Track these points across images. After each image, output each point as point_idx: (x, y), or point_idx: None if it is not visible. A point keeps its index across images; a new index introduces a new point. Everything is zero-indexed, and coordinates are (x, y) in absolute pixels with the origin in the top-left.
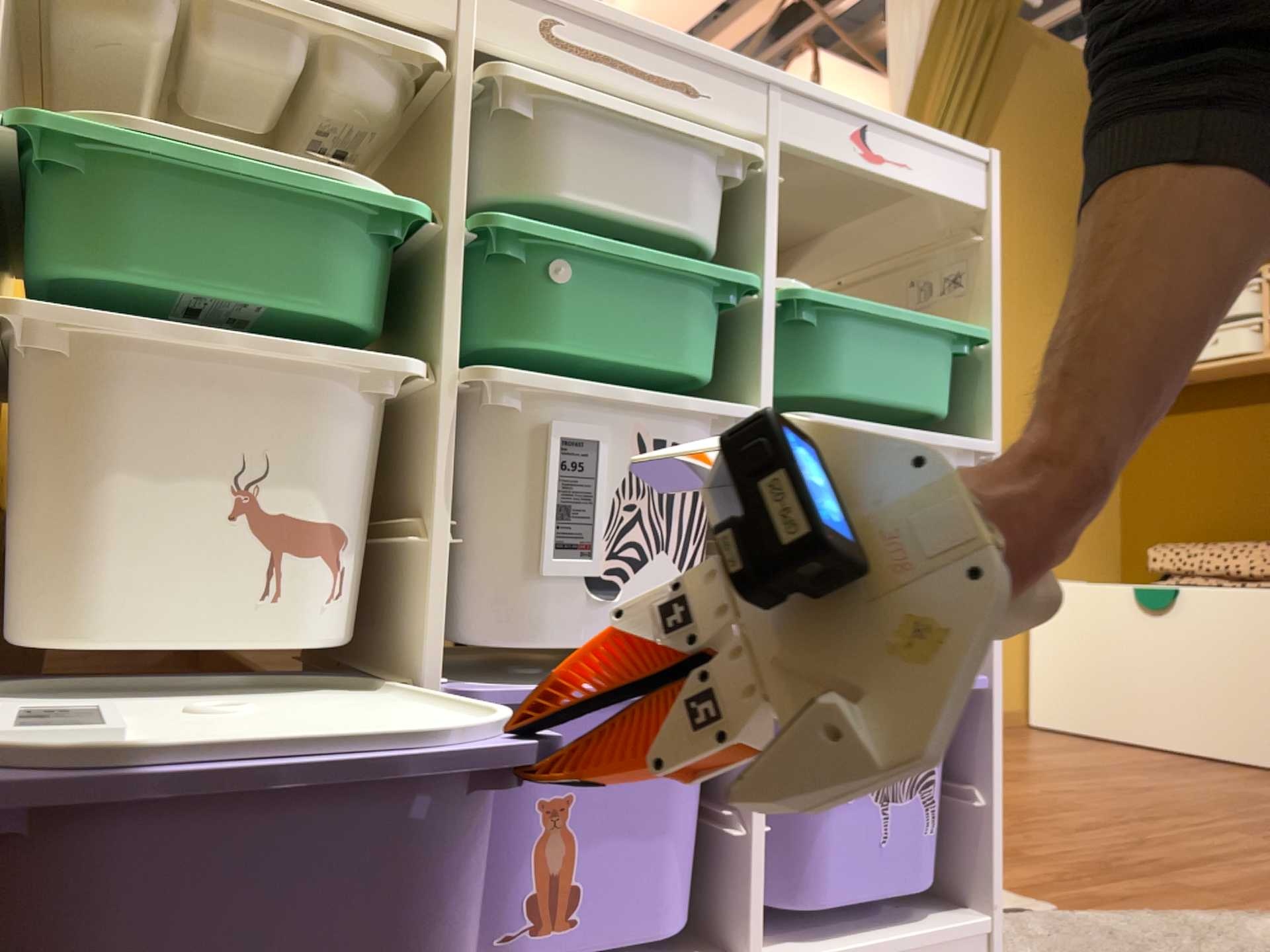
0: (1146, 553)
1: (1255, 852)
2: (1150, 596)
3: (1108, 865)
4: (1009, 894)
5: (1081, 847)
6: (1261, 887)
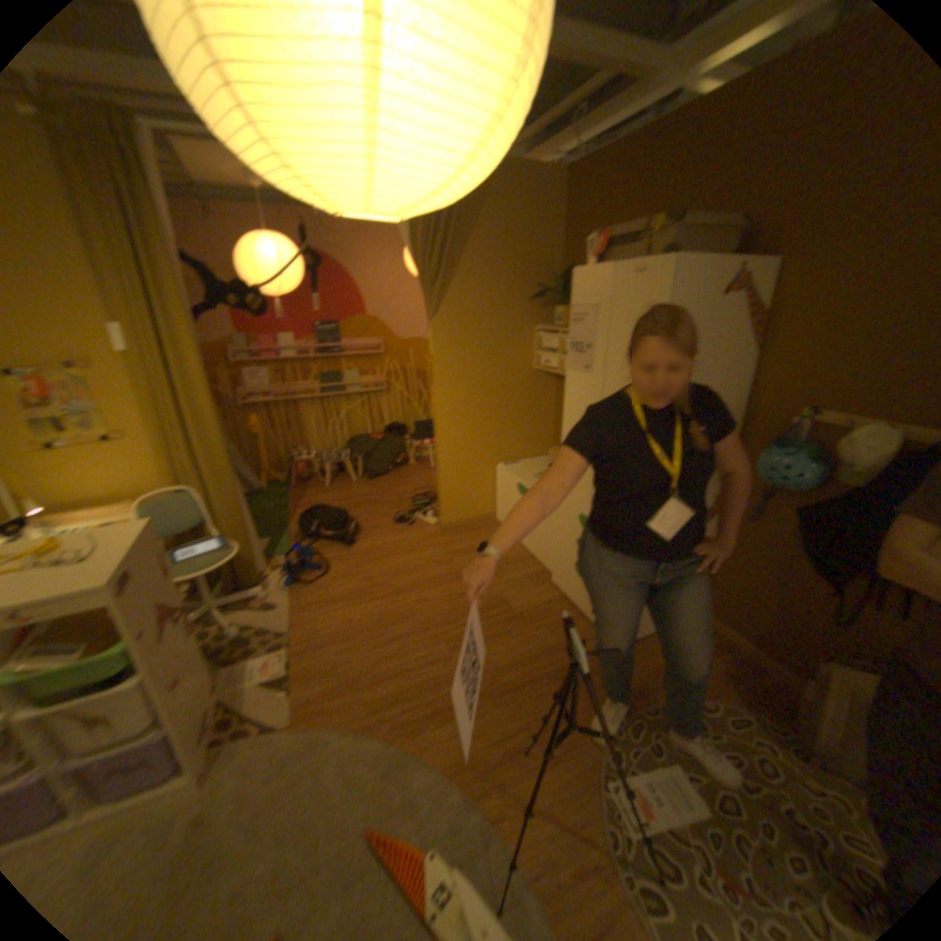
0: (550, 454)
1: (424, 672)
2: (521, 493)
3: (350, 689)
4: (278, 723)
5: (361, 670)
6: (384, 709)
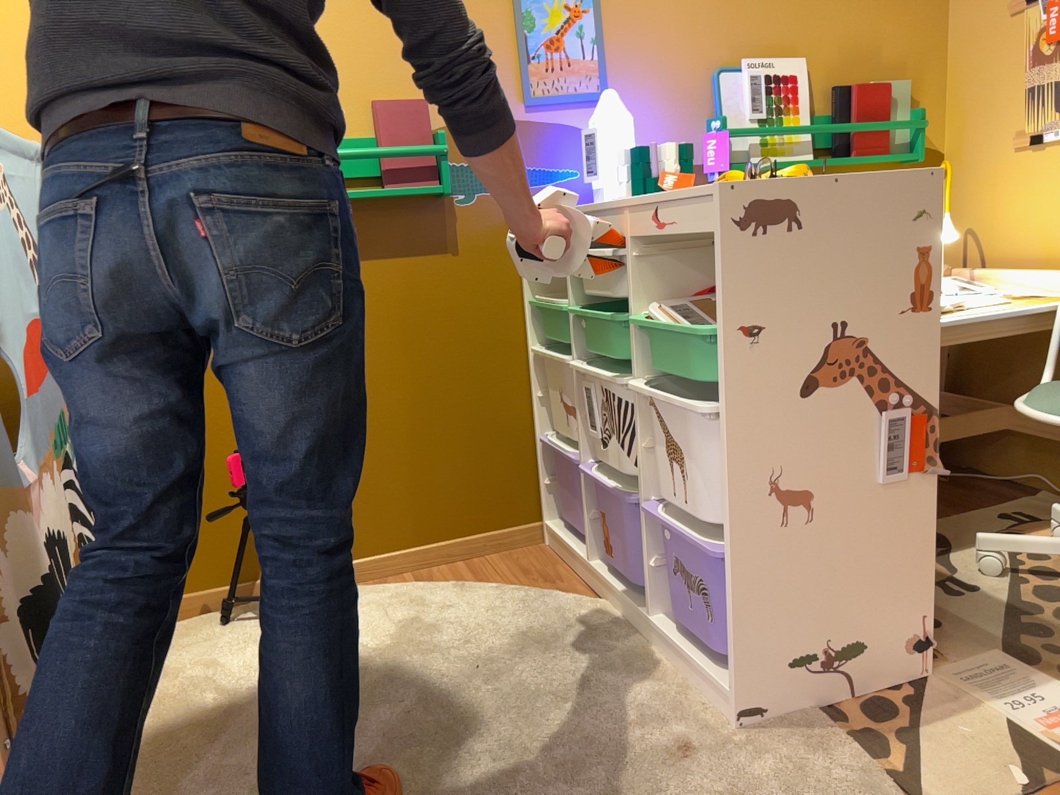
0: None
1: None
2: None
3: None
4: None
5: None
6: None
